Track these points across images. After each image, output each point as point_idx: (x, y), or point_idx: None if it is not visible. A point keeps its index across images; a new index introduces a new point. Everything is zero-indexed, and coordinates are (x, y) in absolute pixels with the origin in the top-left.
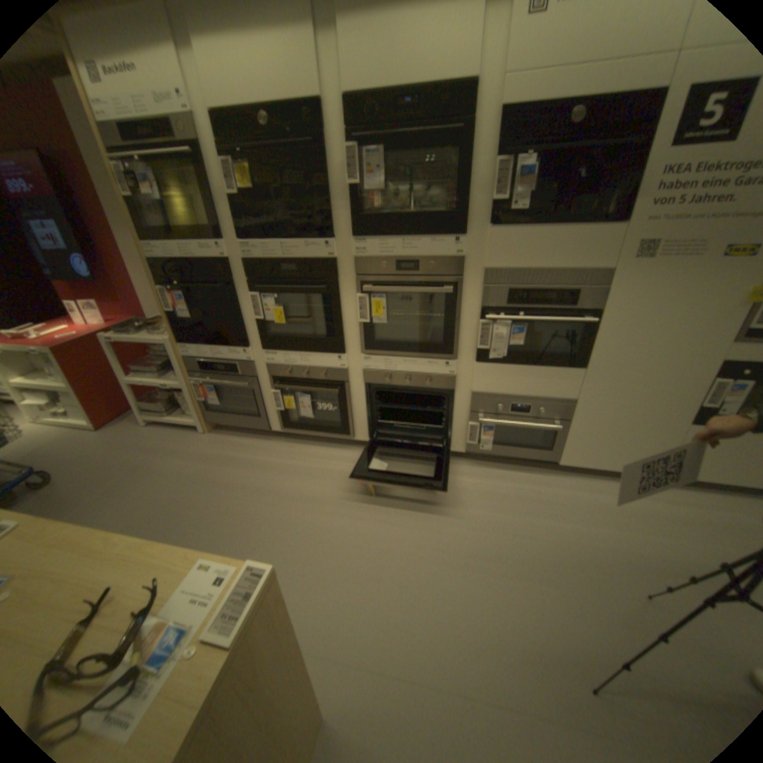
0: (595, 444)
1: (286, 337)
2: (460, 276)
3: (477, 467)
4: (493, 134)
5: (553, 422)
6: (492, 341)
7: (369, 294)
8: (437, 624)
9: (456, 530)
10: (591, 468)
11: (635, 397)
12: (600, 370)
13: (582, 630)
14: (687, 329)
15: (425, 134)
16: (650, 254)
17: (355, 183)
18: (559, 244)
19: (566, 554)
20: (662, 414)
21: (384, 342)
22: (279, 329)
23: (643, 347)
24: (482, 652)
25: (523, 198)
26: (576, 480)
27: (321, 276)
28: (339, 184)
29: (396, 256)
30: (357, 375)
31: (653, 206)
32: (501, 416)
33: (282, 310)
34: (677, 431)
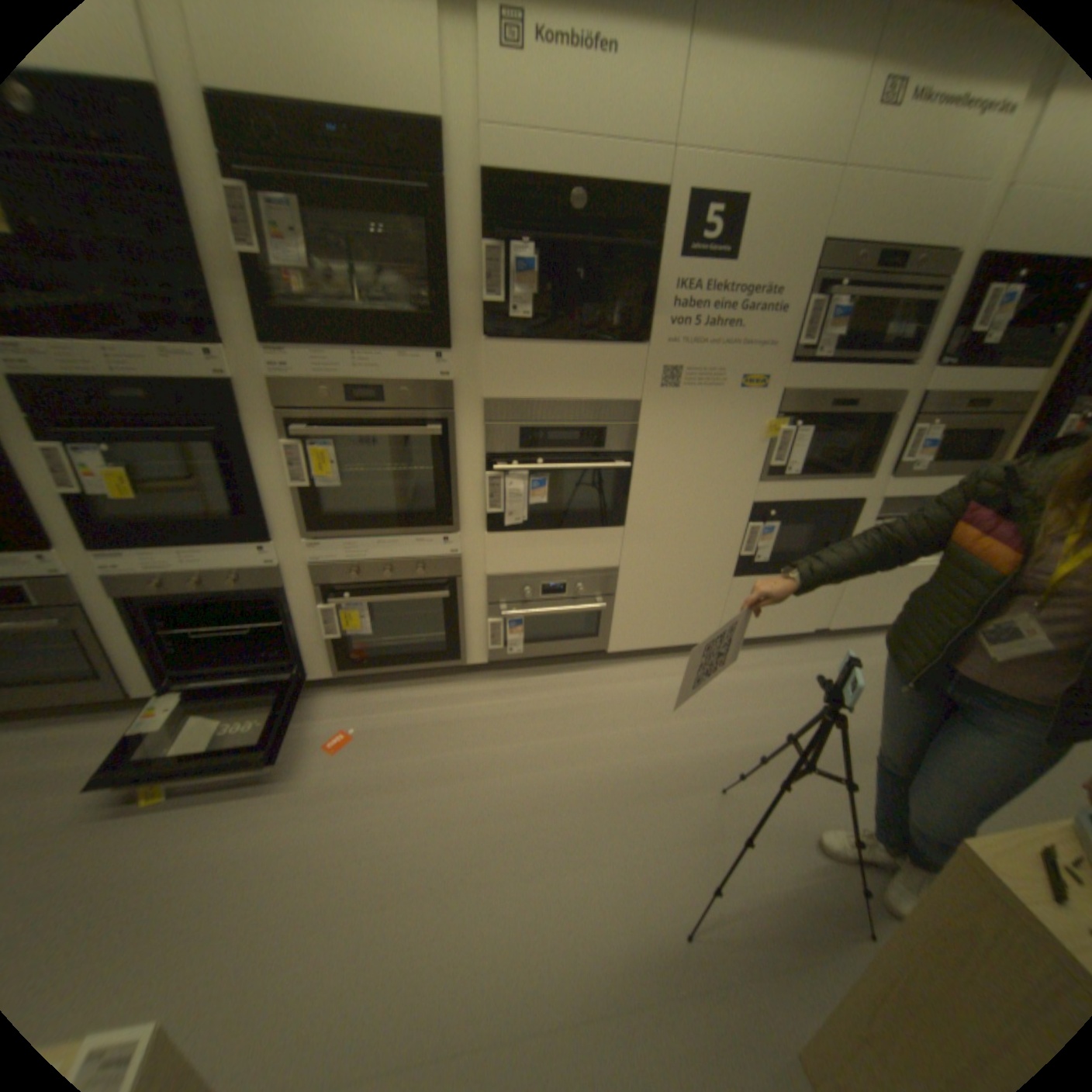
0: (643, 618)
1: (139, 522)
2: (449, 410)
3: (505, 681)
4: (472, 208)
5: (593, 600)
6: (506, 501)
7: (302, 440)
8: (483, 940)
9: (489, 782)
10: (641, 649)
11: (677, 555)
12: (638, 528)
13: (663, 863)
14: (717, 472)
15: (368, 190)
16: (673, 385)
17: (251, 252)
18: (575, 369)
19: (630, 769)
20: (704, 571)
21: (339, 515)
22: (120, 509)
23: (678, 495)
24: (550, 952)
25: (524, 303)
26: (627, 668)
27: (202, 409)
28: (219, 249)
29: (343, 378)
30: (296, 575)
31: (670, 327)
32: (529, 603)
33: (121, 473)
34: (719, 587)
